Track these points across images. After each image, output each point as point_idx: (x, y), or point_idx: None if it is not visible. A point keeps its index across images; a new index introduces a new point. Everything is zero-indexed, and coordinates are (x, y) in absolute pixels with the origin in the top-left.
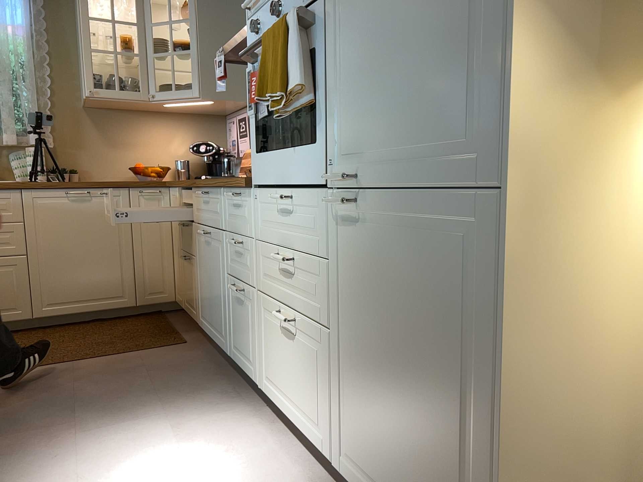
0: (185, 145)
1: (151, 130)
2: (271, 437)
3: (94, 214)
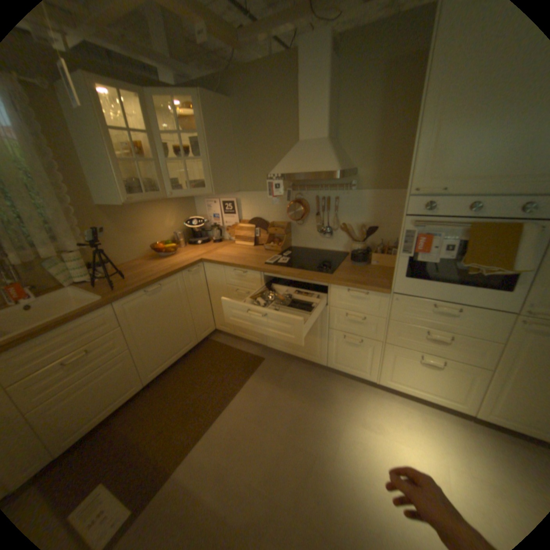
0: (173, 219)
1: (150, 214)
2: (401, 405)
3: (165, 299)
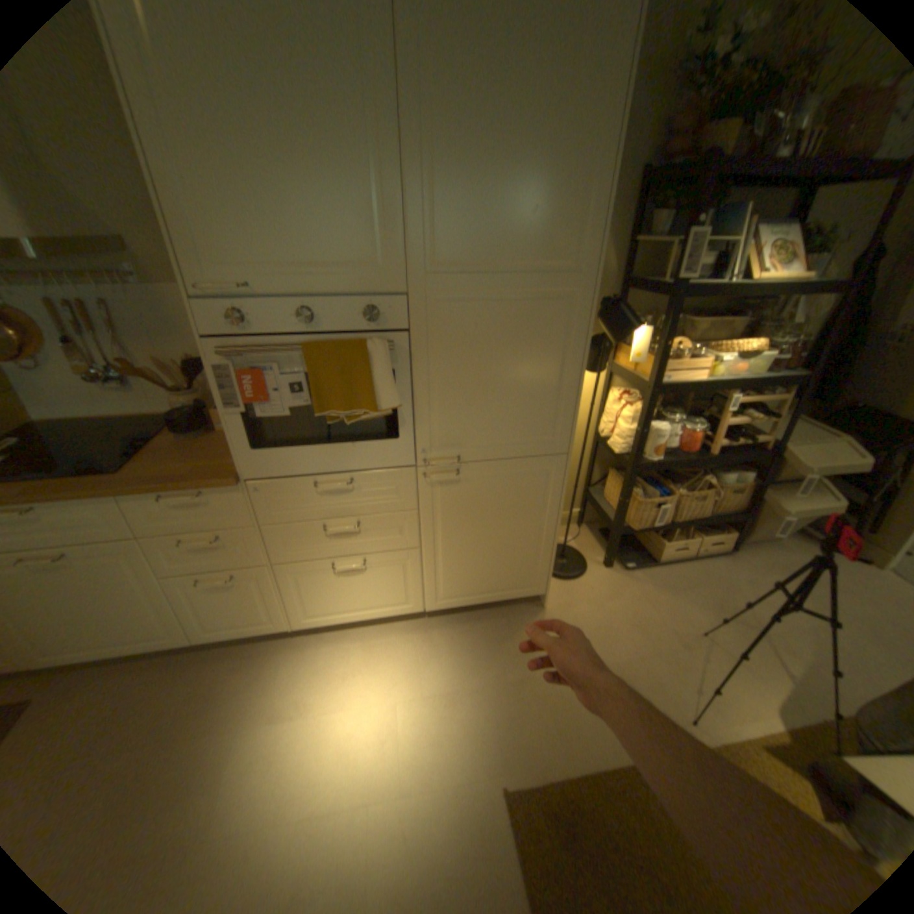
0: None
1: None
2: (333, 645)
3: None
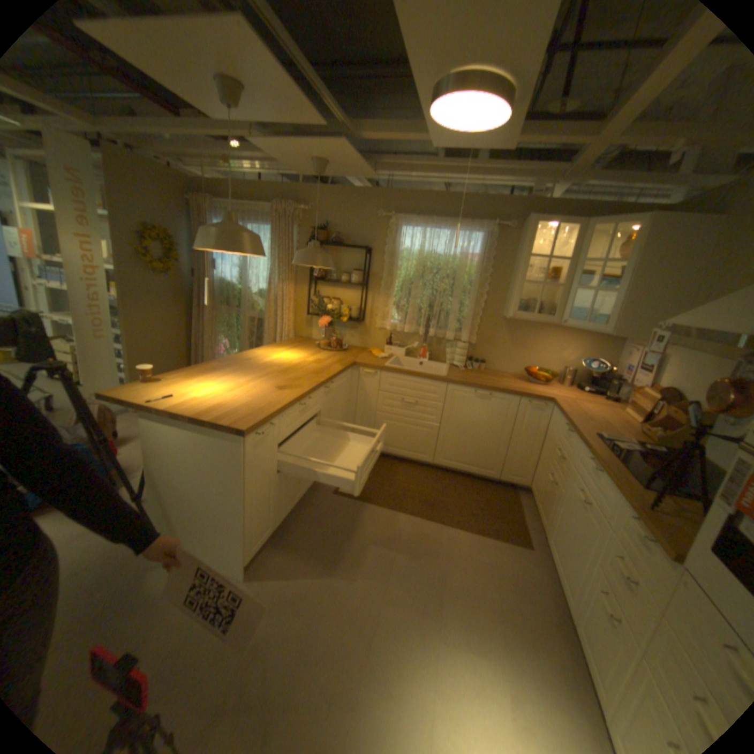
0: (578, 354)
1: (550, 339)
2: None
3: (490, 410)
